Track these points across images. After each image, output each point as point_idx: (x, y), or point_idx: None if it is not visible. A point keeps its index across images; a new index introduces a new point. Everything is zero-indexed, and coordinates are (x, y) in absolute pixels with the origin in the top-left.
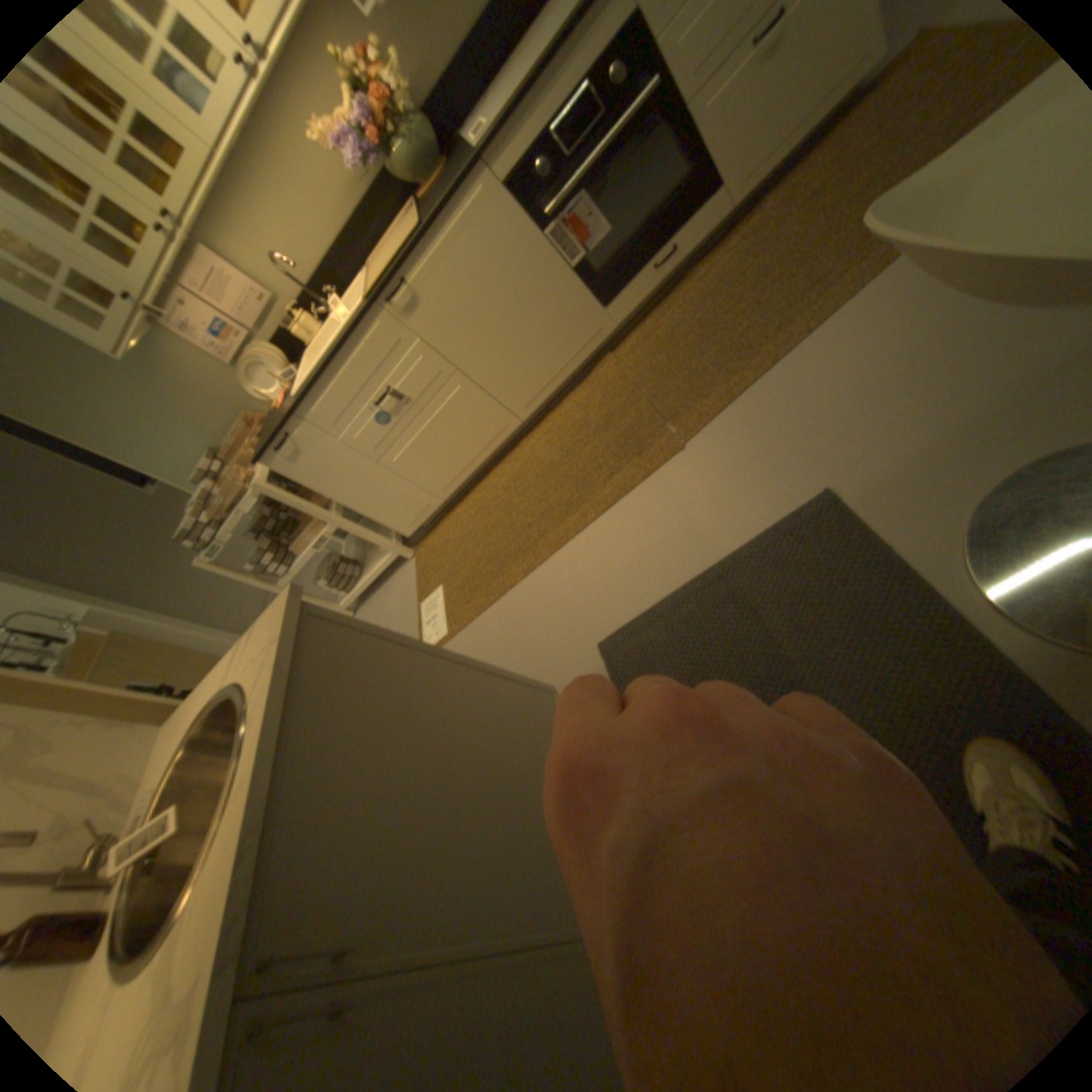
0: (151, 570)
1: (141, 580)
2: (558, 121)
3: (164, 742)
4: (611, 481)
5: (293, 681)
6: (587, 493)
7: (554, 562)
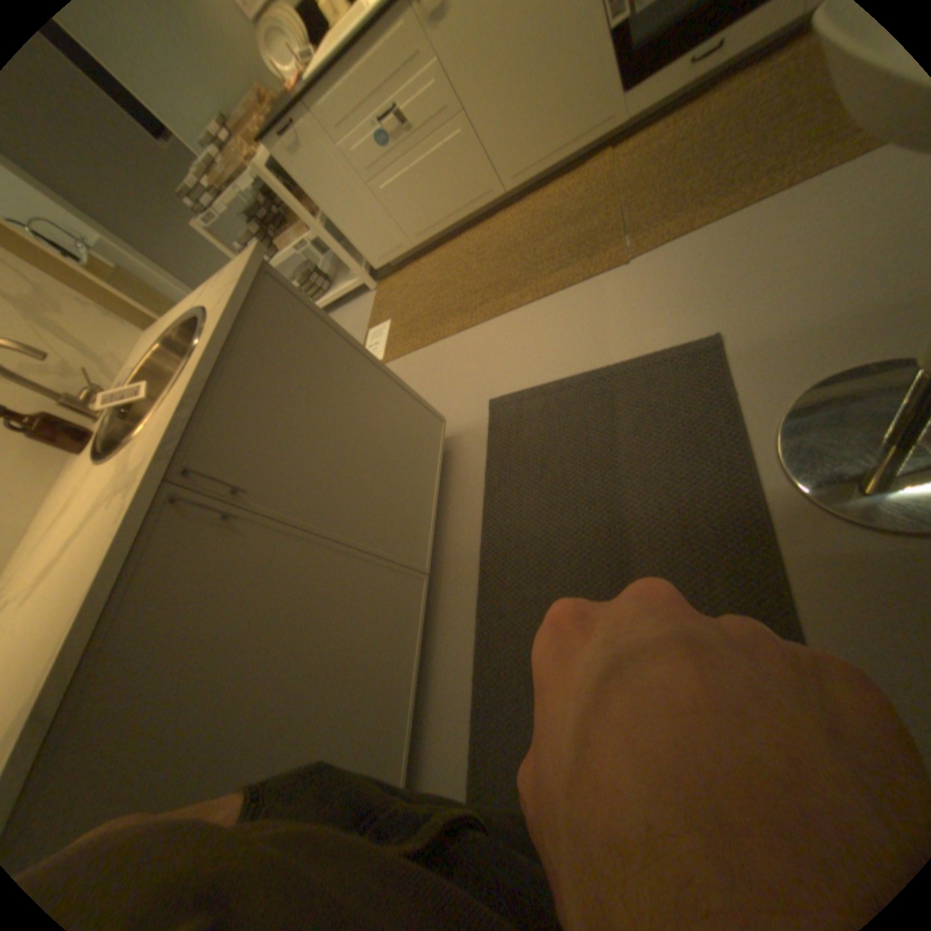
0: (155, 223)
1: (145, 228)
2: None
3: (144, 341)
4: (556, 273)
5: (243, 315)
6: (533, 277)
7: (483, 328)
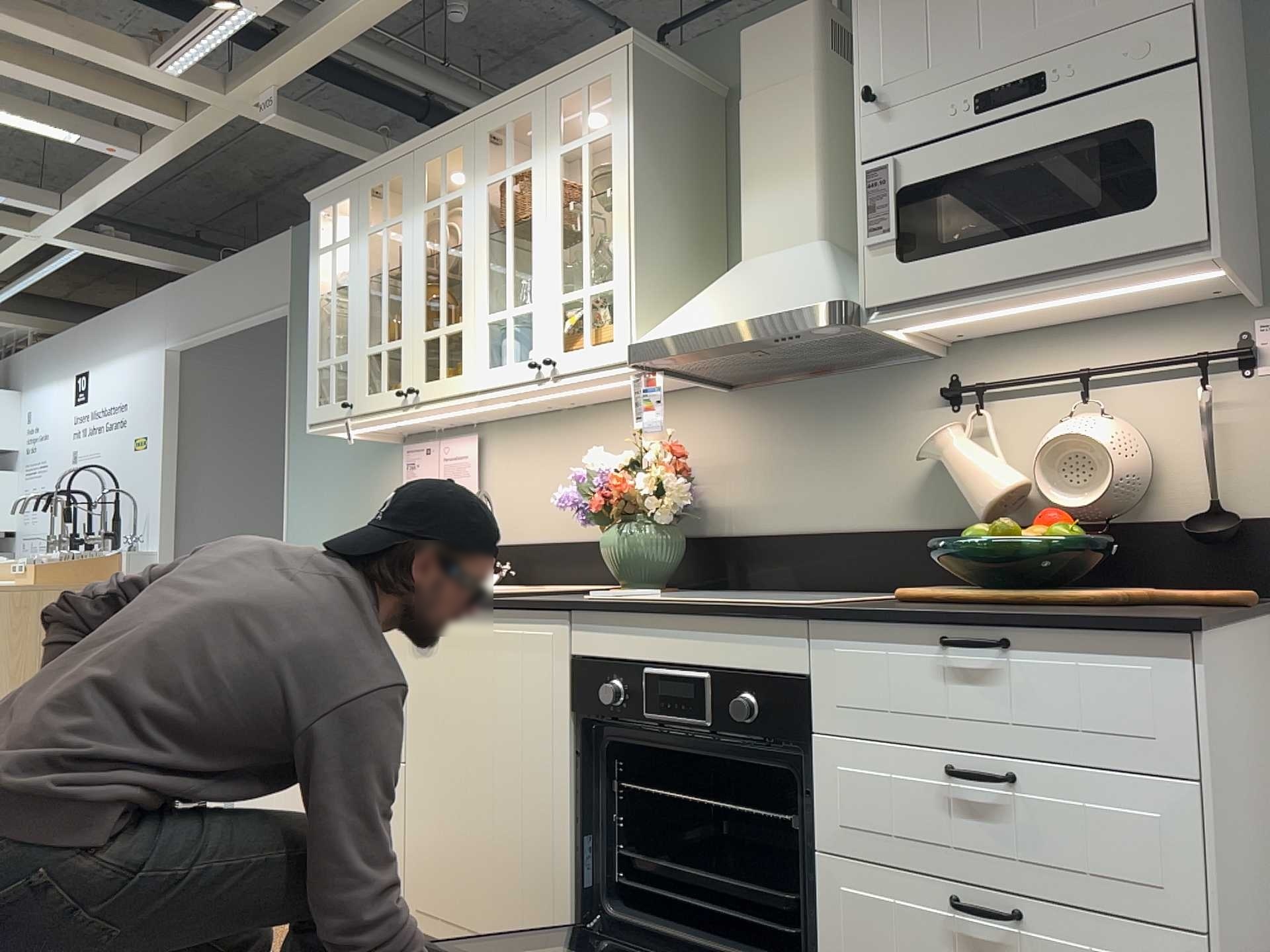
0: None
1: None
2: (656, 674)
3: None
4: None
5: None
6: None
7: None
